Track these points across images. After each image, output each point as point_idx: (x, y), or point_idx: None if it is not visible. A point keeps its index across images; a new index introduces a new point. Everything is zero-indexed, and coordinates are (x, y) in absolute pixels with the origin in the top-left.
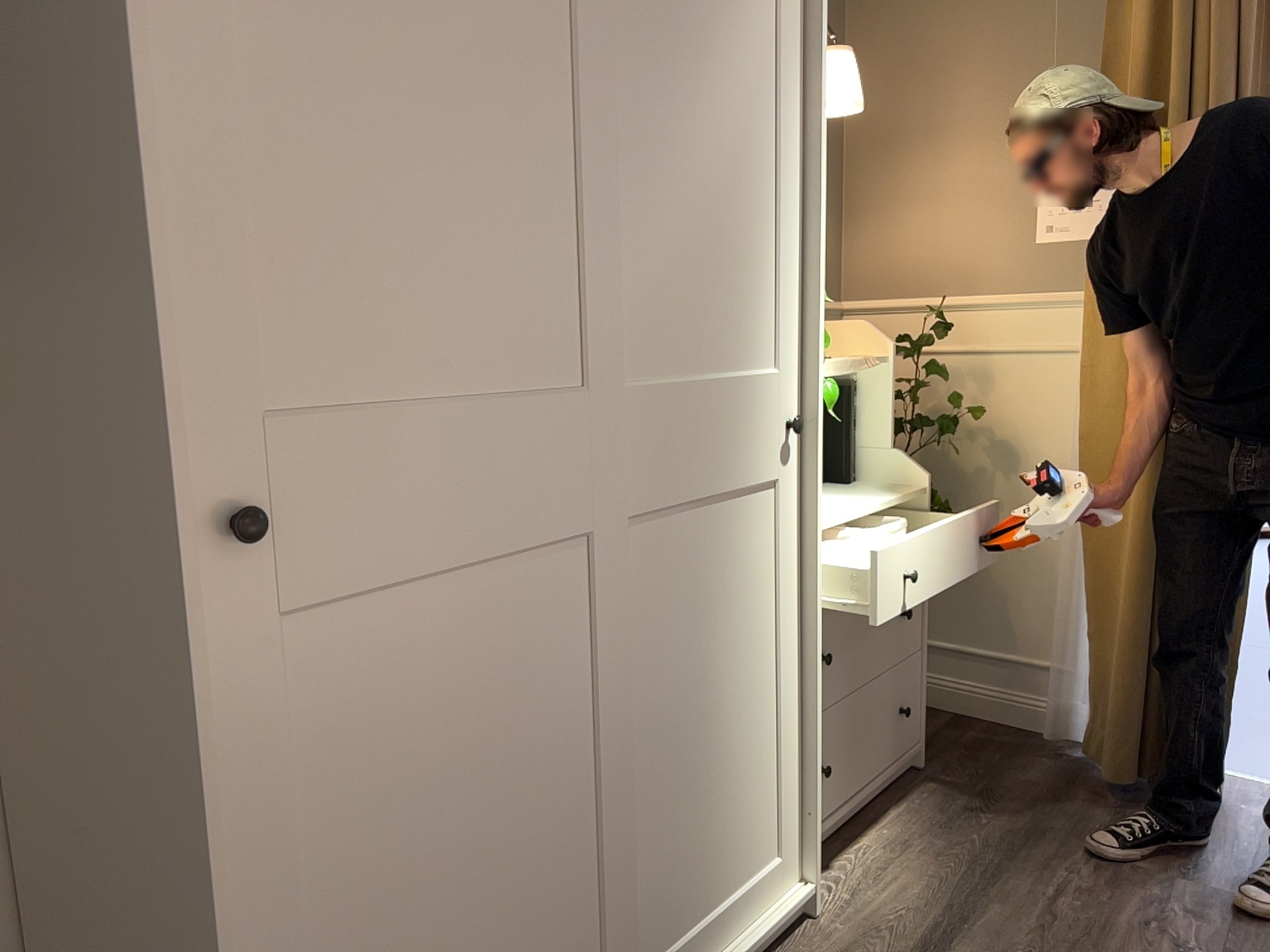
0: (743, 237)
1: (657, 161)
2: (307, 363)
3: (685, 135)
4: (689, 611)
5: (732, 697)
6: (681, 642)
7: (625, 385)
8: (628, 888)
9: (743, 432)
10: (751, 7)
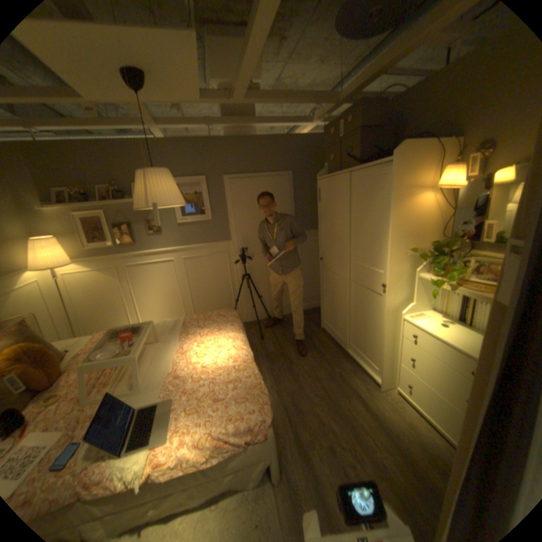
0: (377, 239)
1: (359, 224)
2: (322, 246)
3: (364, 218)
4: (361, 304)
5: (370, 330)
6: (360, 308)
7: (350, 260)
8: (345, 331)
9: (374, 280)
10: (382, 185)
